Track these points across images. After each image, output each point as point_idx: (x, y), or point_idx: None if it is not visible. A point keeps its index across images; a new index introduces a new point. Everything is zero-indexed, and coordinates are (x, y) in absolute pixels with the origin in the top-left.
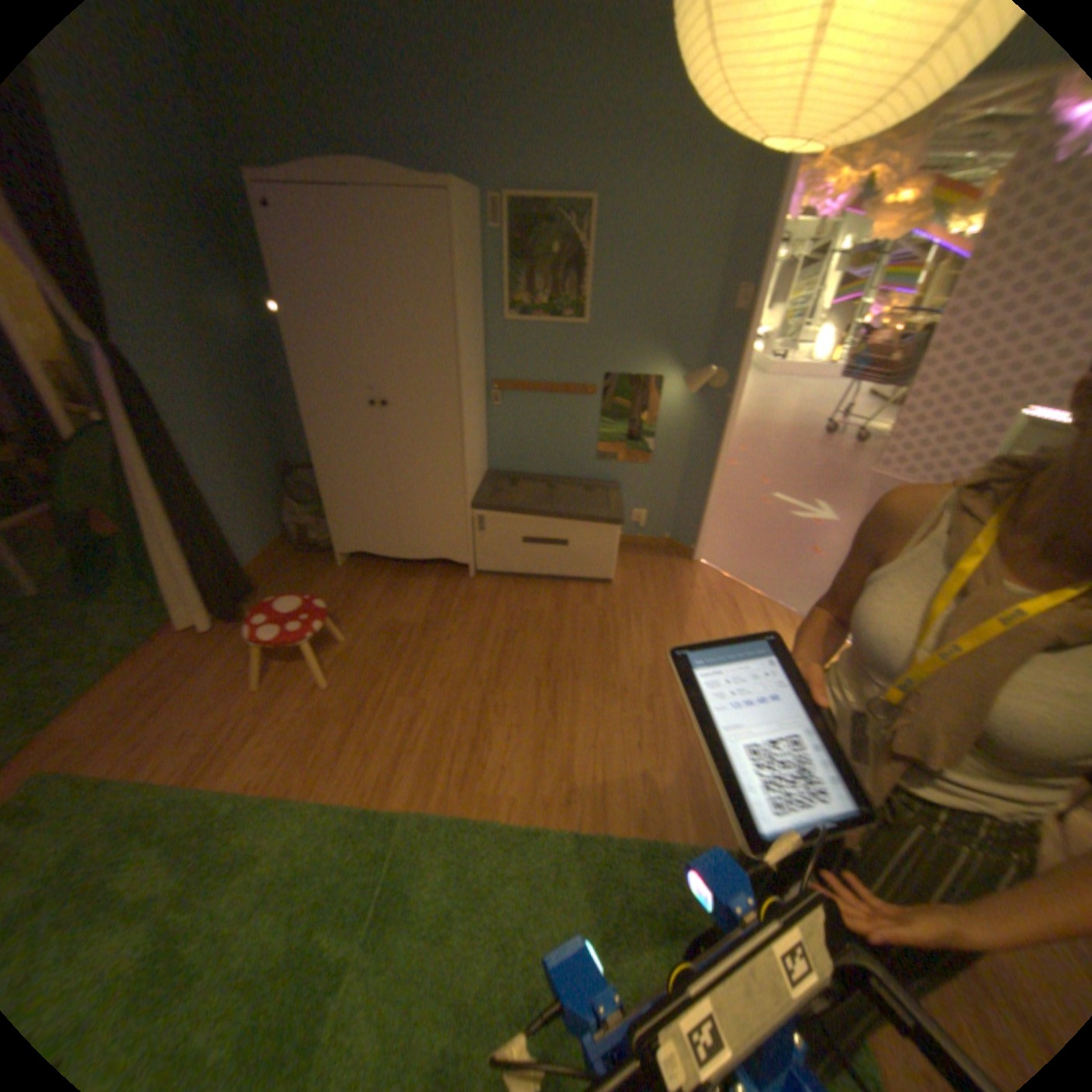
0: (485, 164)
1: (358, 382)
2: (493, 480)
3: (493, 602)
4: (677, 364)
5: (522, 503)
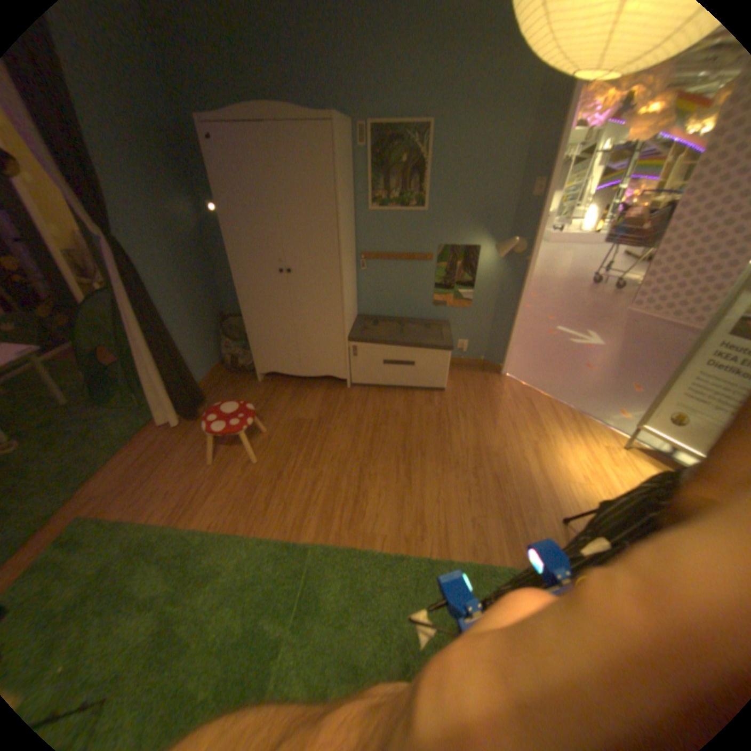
0: (356, 101)
1: (273, 257)
2: (362, 321)
3: (365, 404)
4: (491, 237)
5: (384, 336)
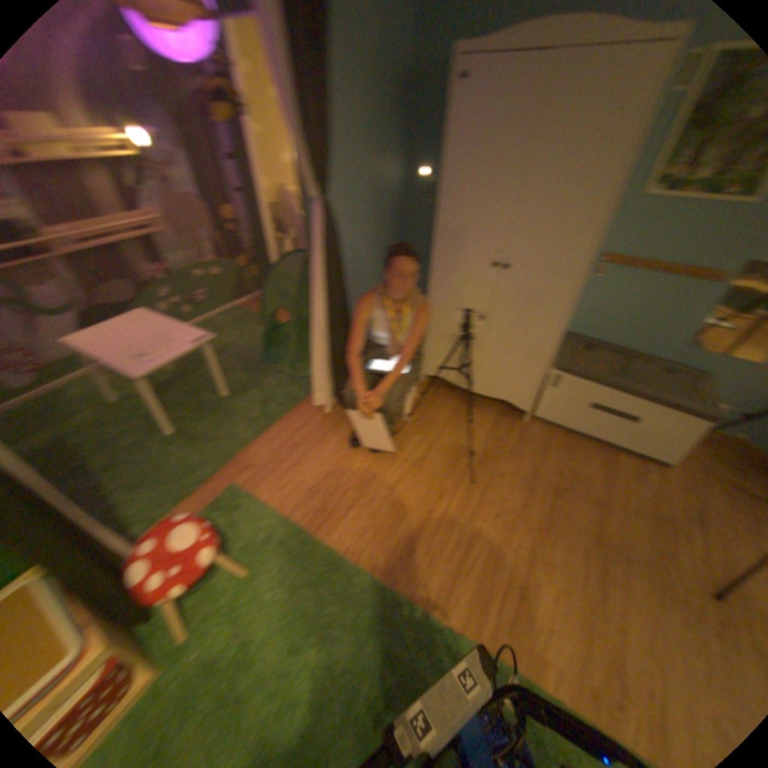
0: None
1: (491, 247)
2: (571, 346)
3: (545, 454)
4: None
5: (603, 376)
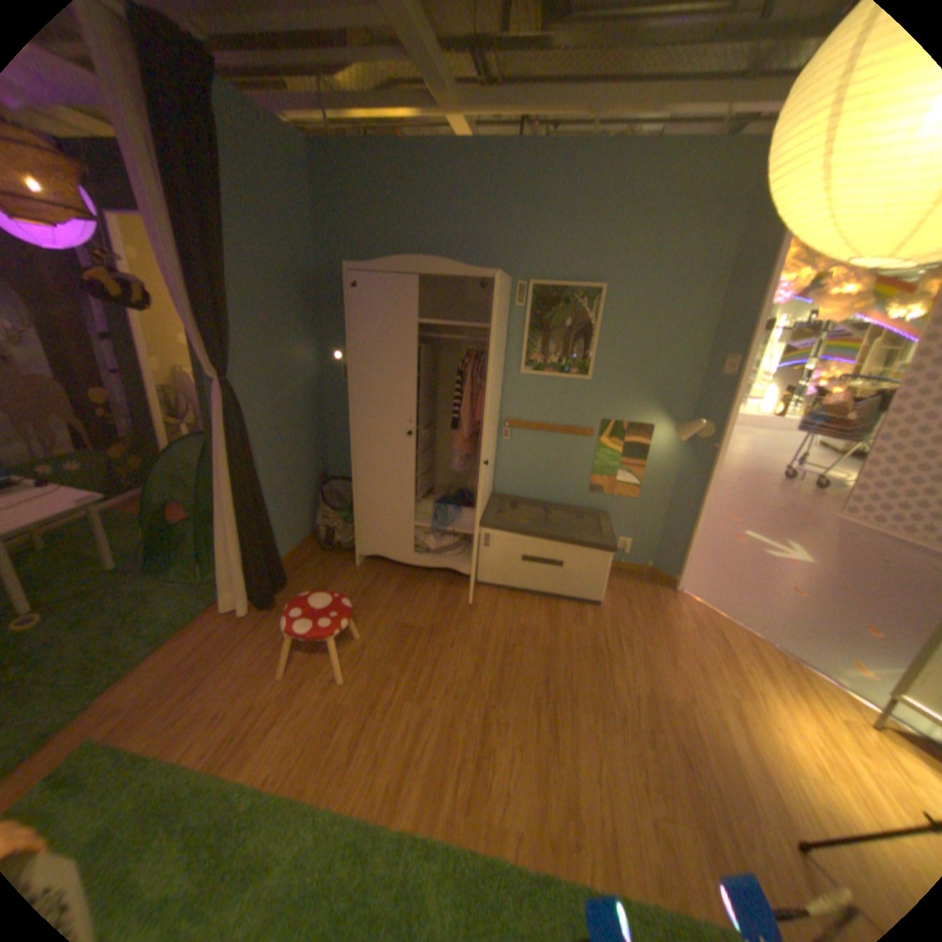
0: (519, 262)
1: (402, 417)
2: (498, 502)
3: (493, 614)
4: (668, 416)
5: (525, 524)
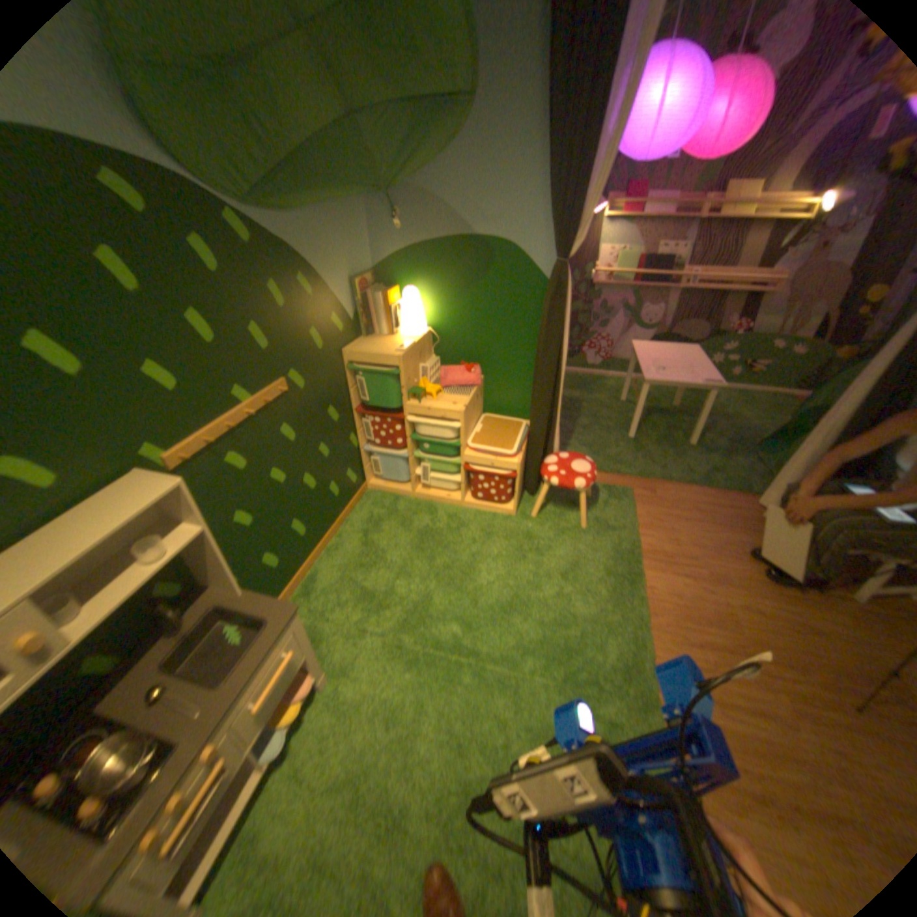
0: None
1: None
2: None
3: None
4: None
5: None
